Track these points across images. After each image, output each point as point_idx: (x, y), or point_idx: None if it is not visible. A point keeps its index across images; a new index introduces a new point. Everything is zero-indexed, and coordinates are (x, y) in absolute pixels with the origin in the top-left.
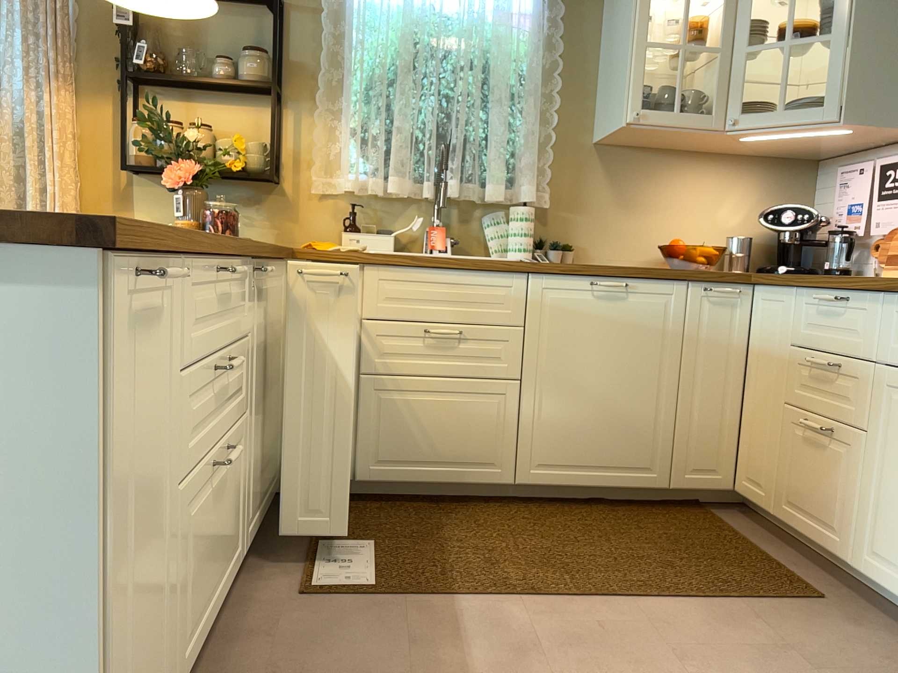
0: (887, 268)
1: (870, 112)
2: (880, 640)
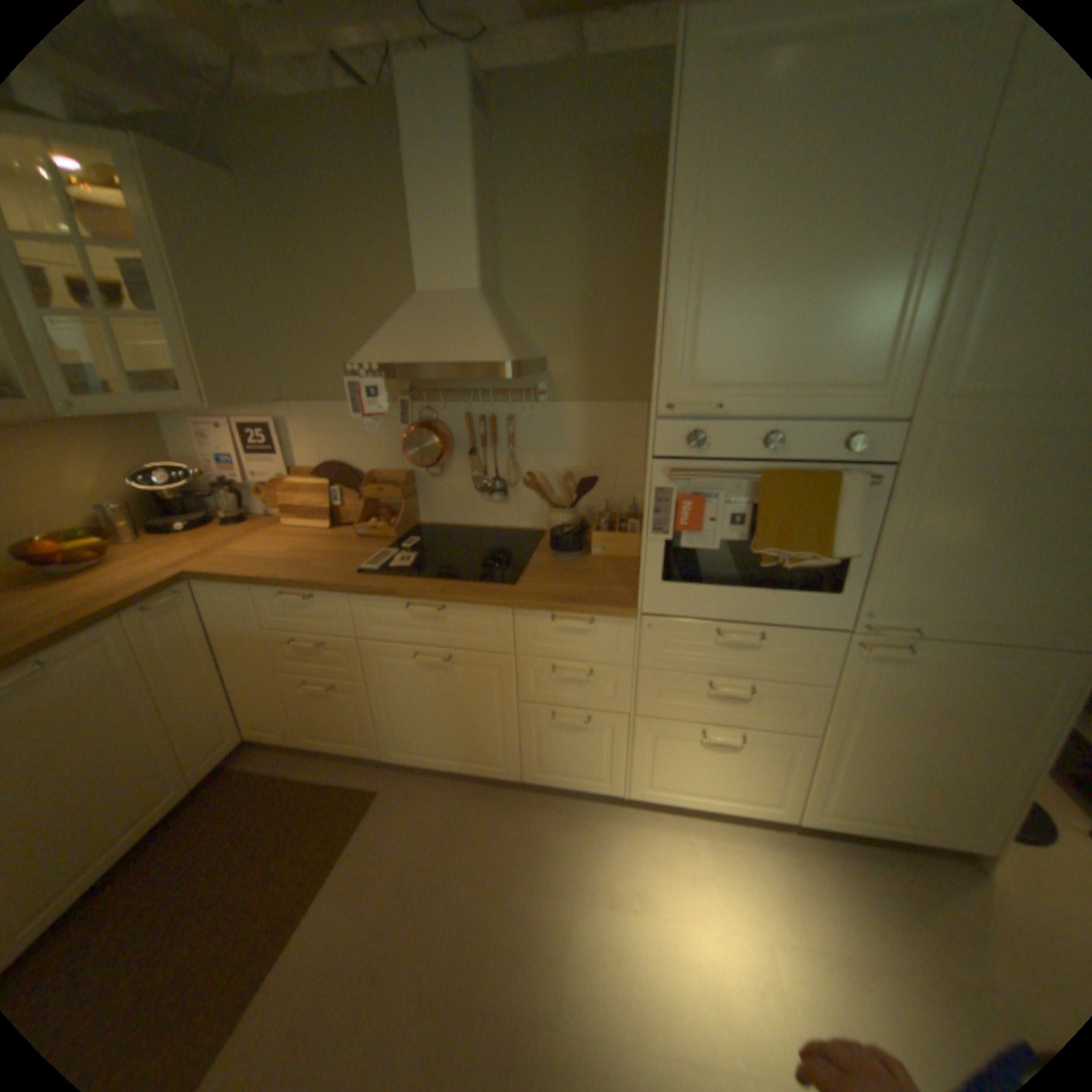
0: (281, 516)
1: (226, 395)
2: (423, 798)
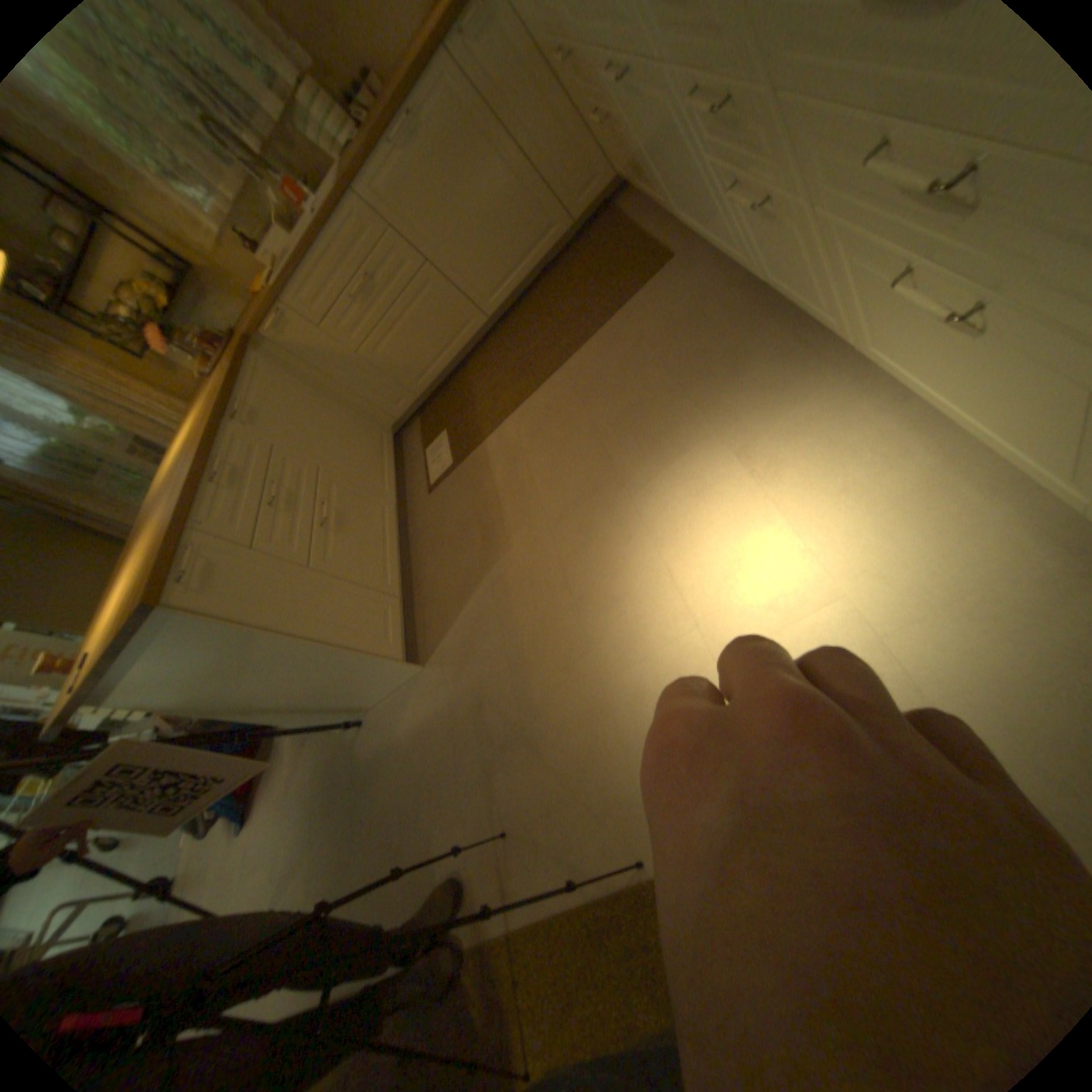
0: None
1: None
2: (701, 270)
